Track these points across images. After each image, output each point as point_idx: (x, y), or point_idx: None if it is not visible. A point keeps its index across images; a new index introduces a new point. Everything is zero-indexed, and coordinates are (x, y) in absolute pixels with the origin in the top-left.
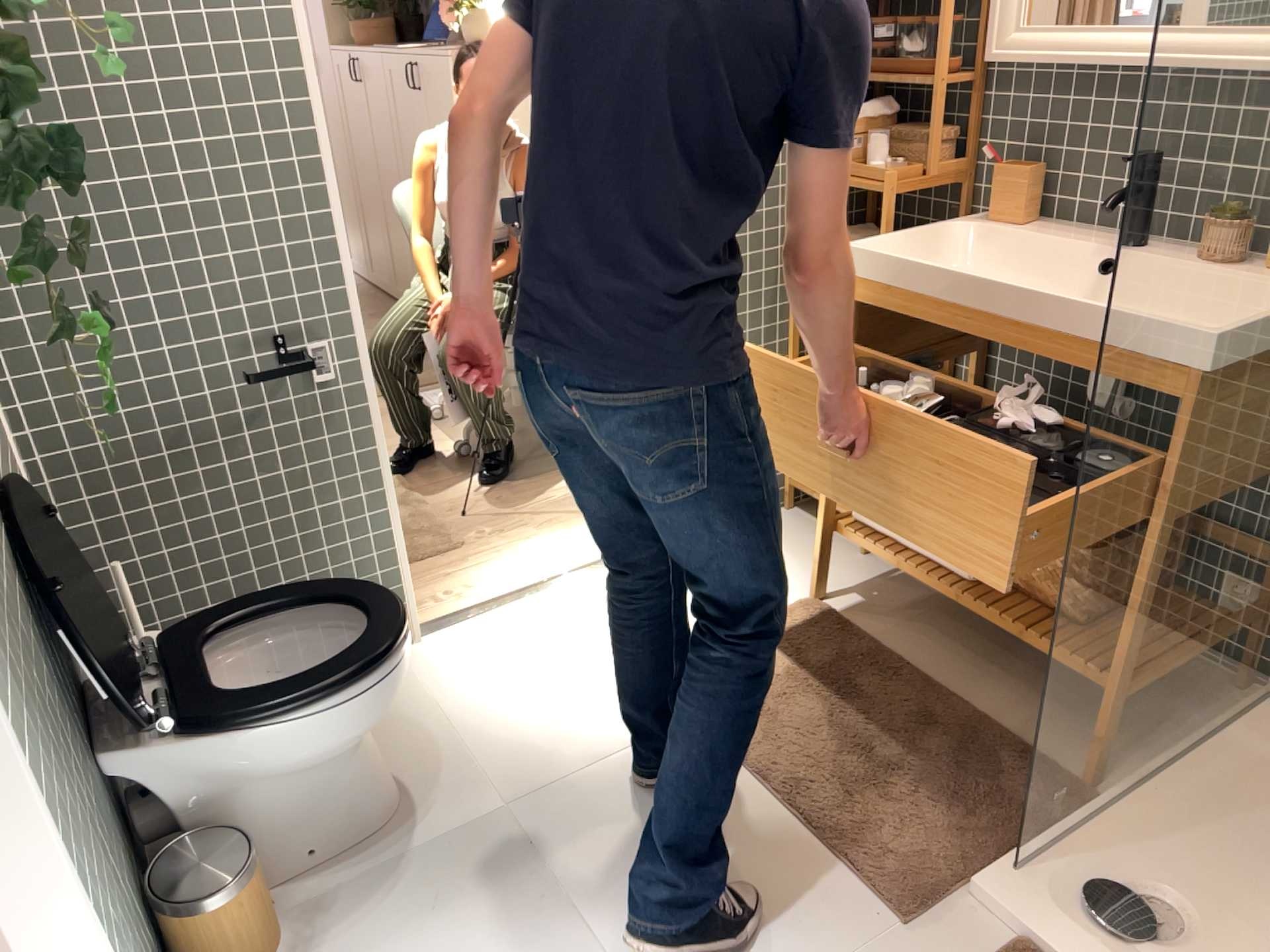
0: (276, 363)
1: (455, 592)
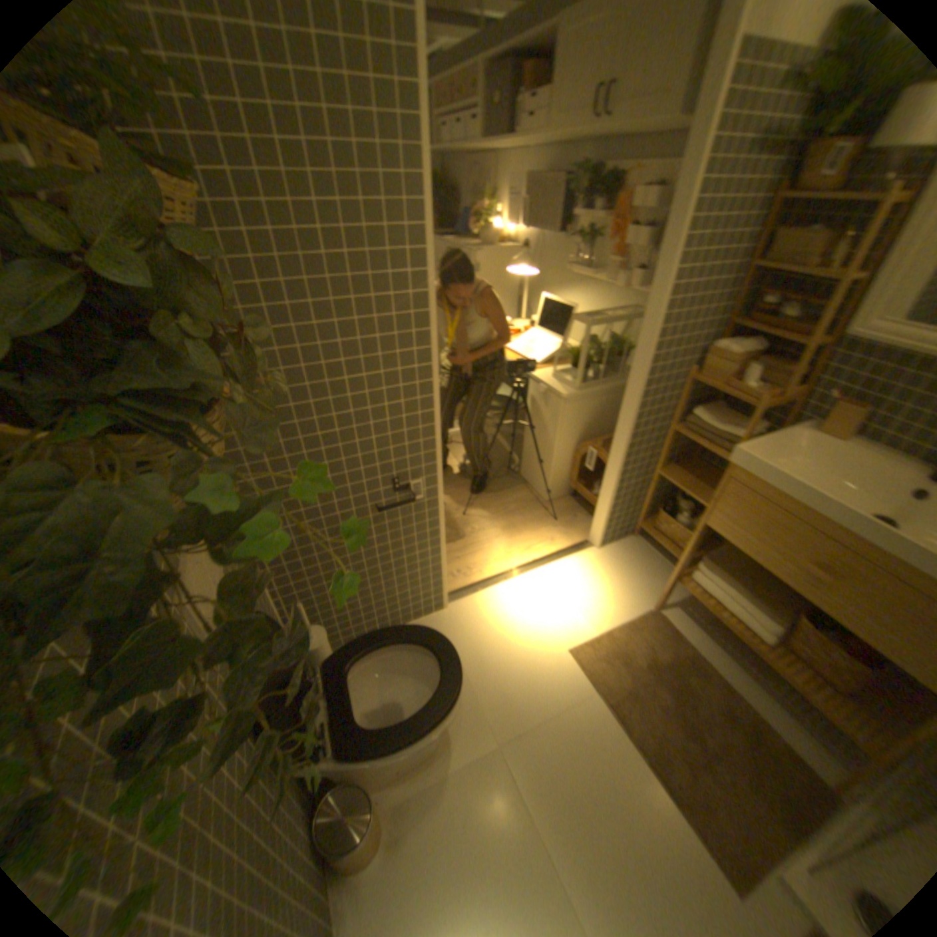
0: (392, 491)
1: (463, 571)
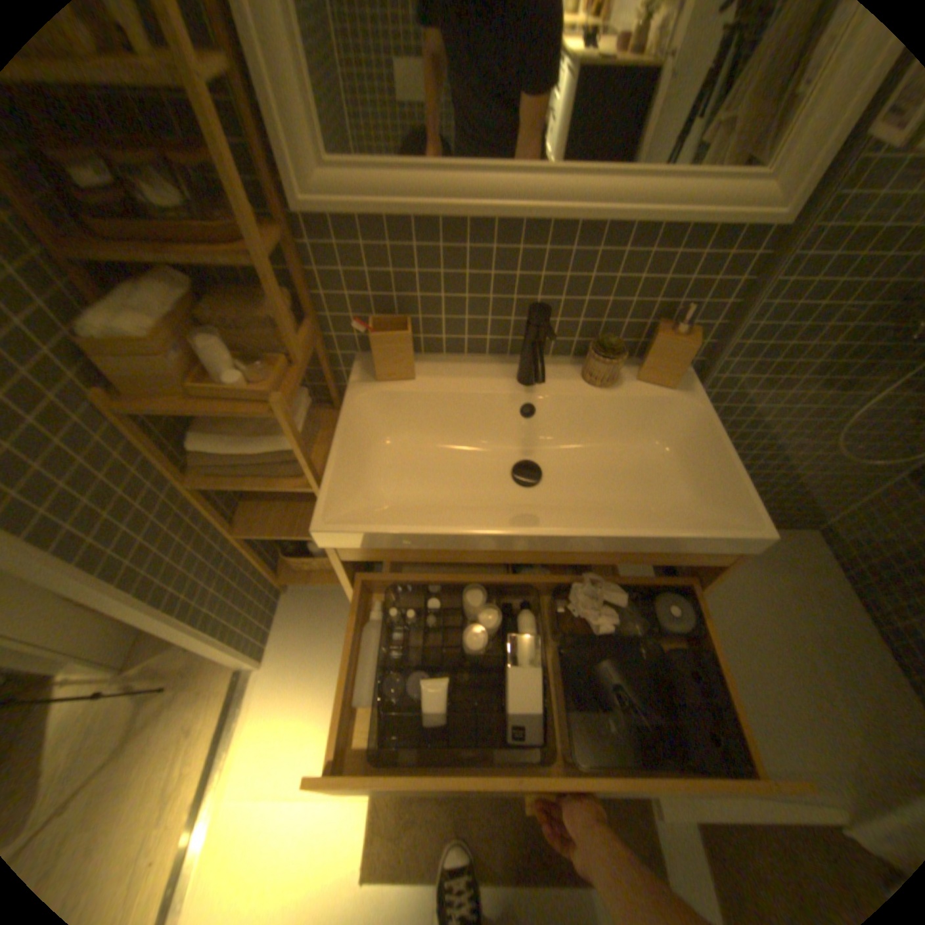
0: None
1: None
